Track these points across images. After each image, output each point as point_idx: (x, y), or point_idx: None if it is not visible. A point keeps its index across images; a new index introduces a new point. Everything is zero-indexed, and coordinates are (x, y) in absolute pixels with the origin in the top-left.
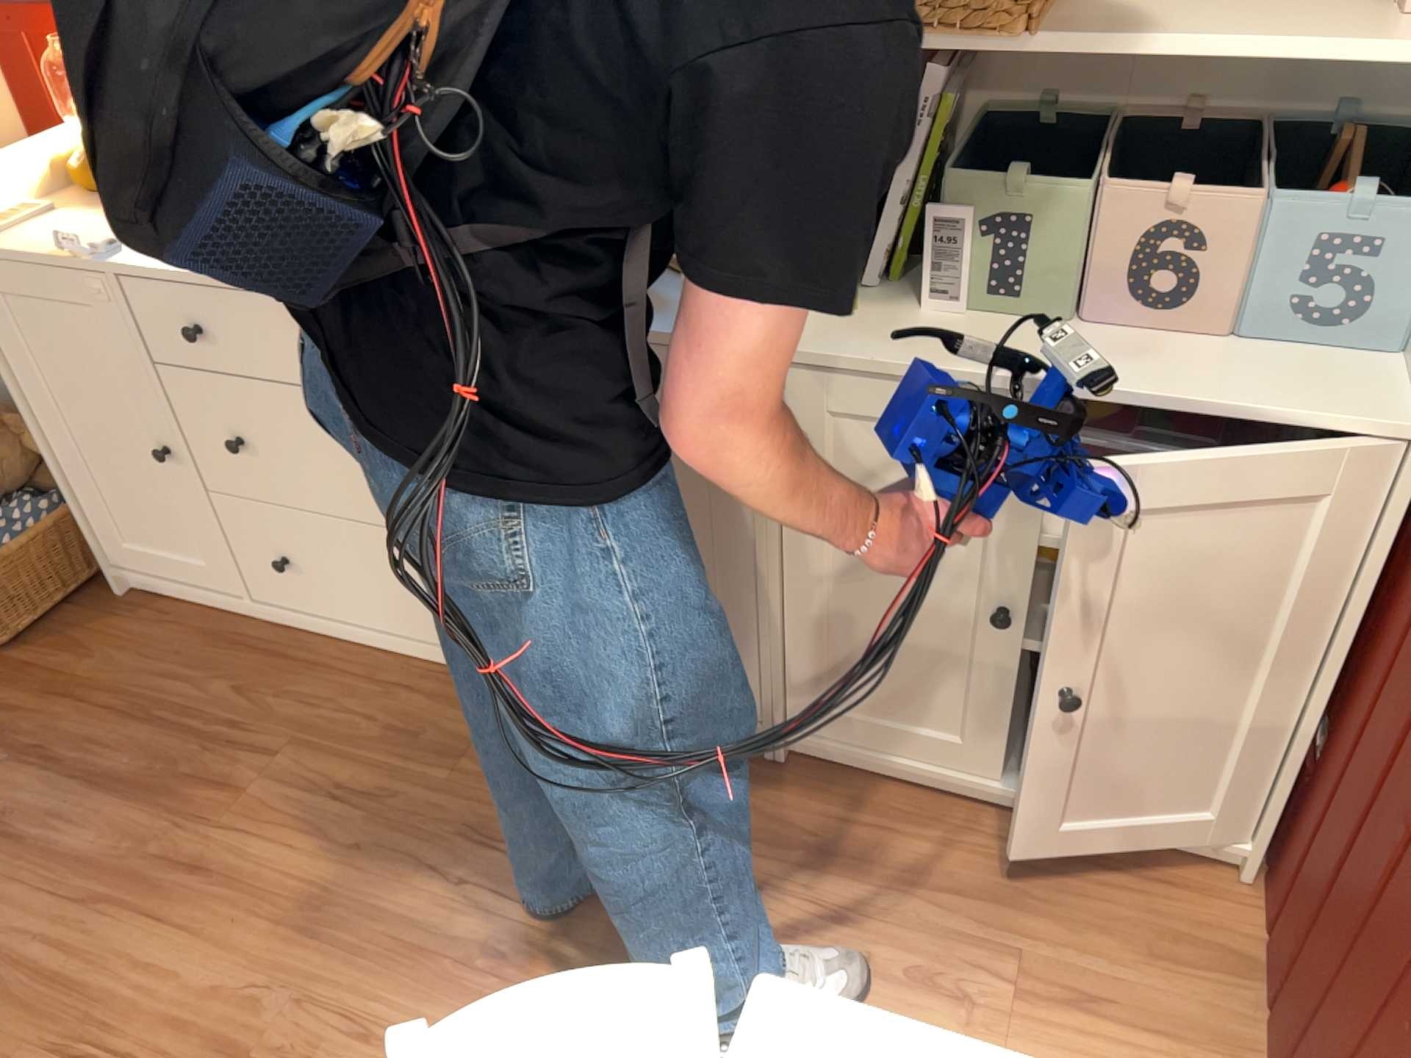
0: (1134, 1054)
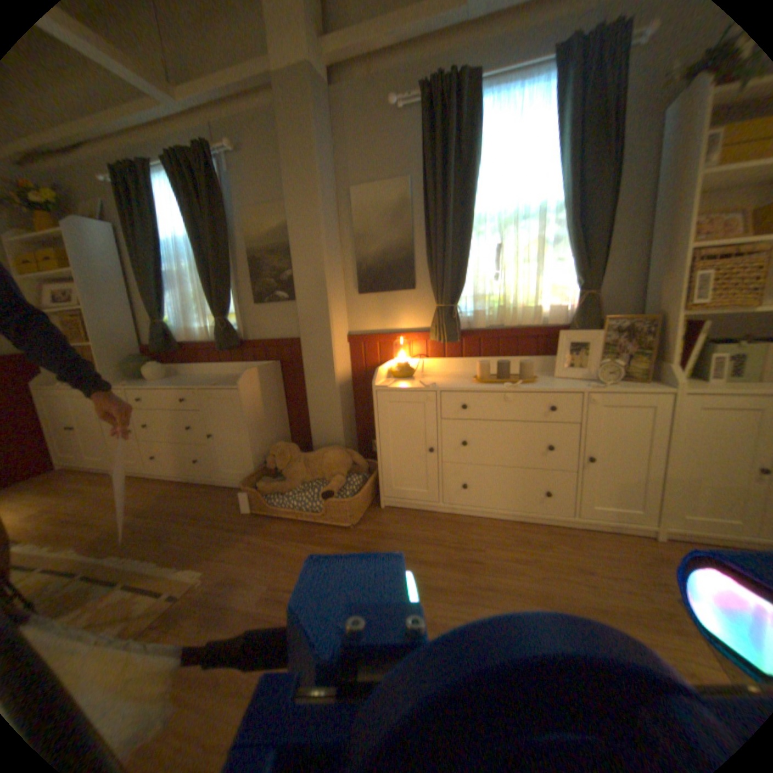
0: None
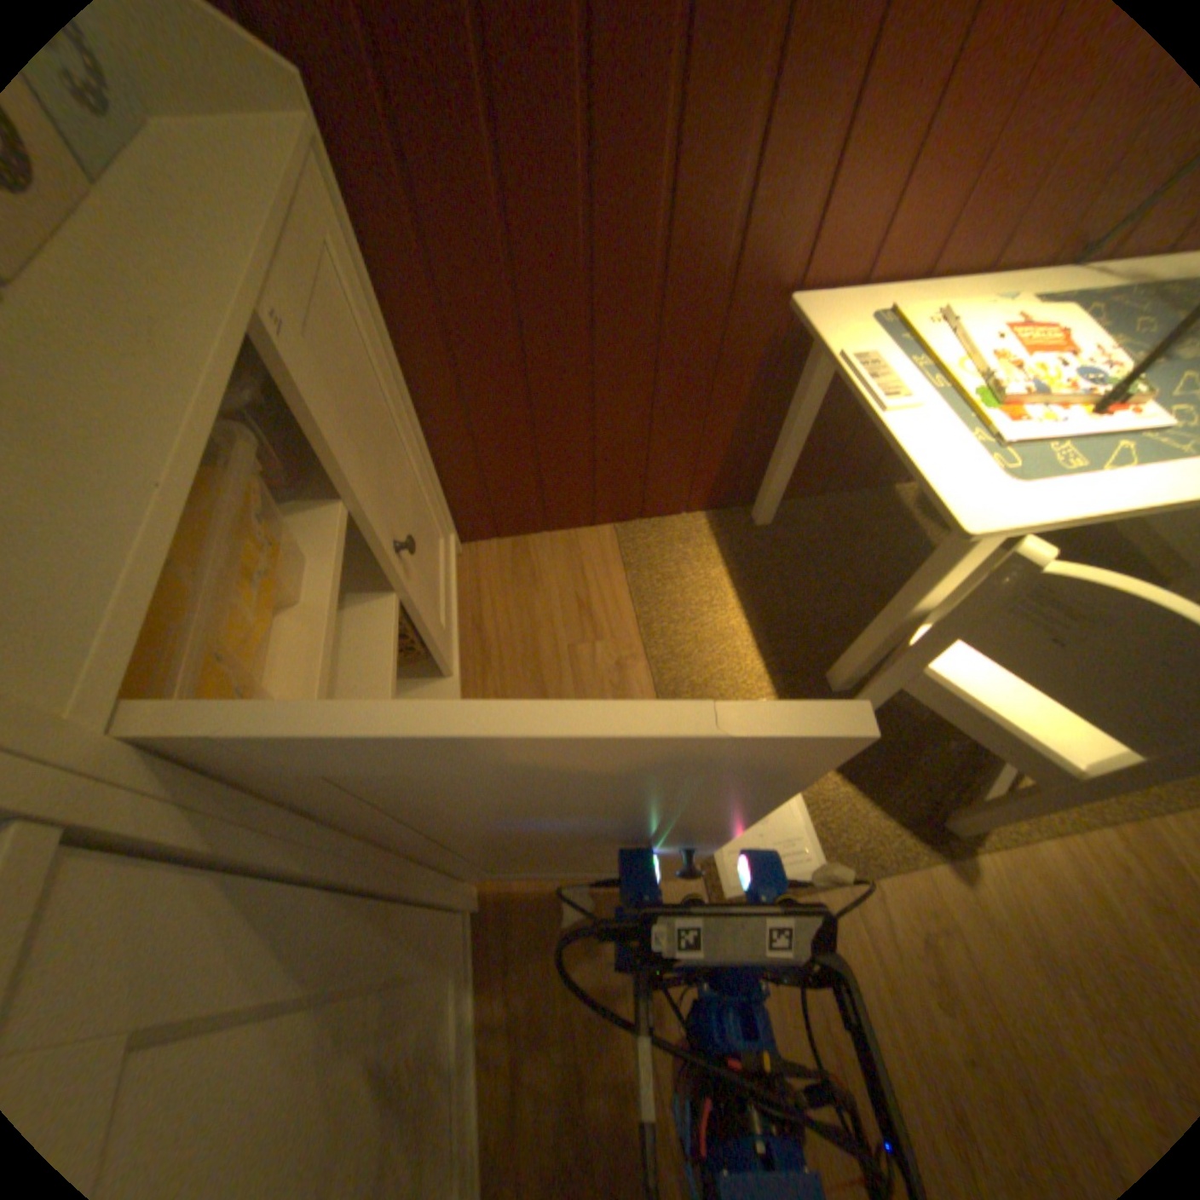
0: (605, 574)
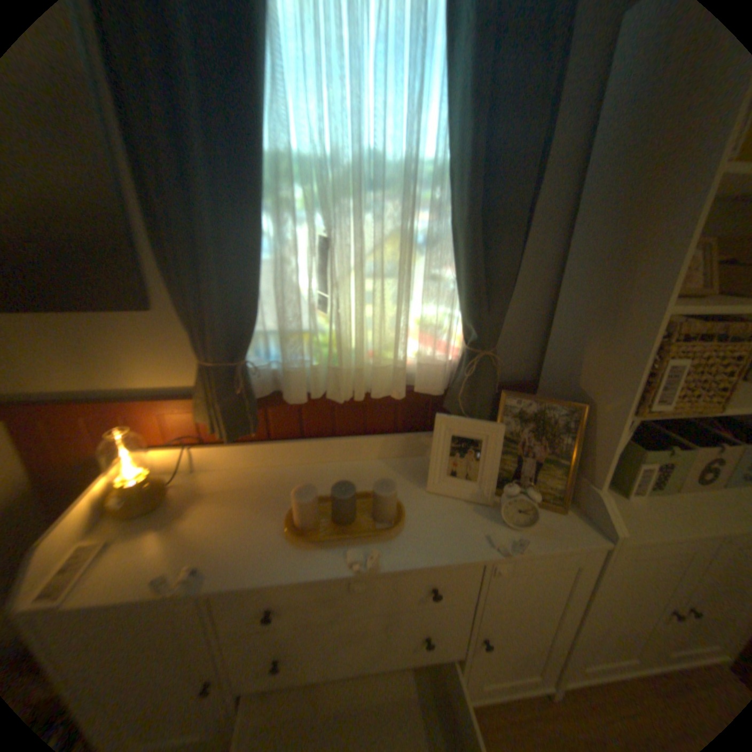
0: None
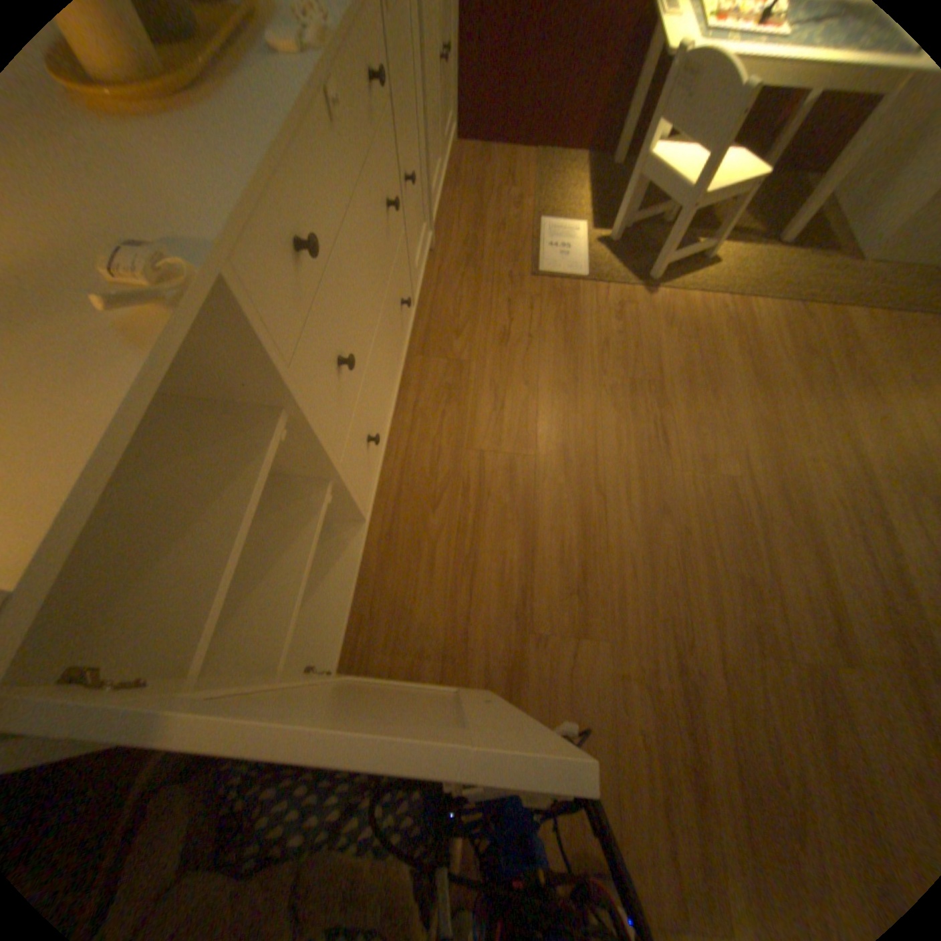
0: (525, 167)
